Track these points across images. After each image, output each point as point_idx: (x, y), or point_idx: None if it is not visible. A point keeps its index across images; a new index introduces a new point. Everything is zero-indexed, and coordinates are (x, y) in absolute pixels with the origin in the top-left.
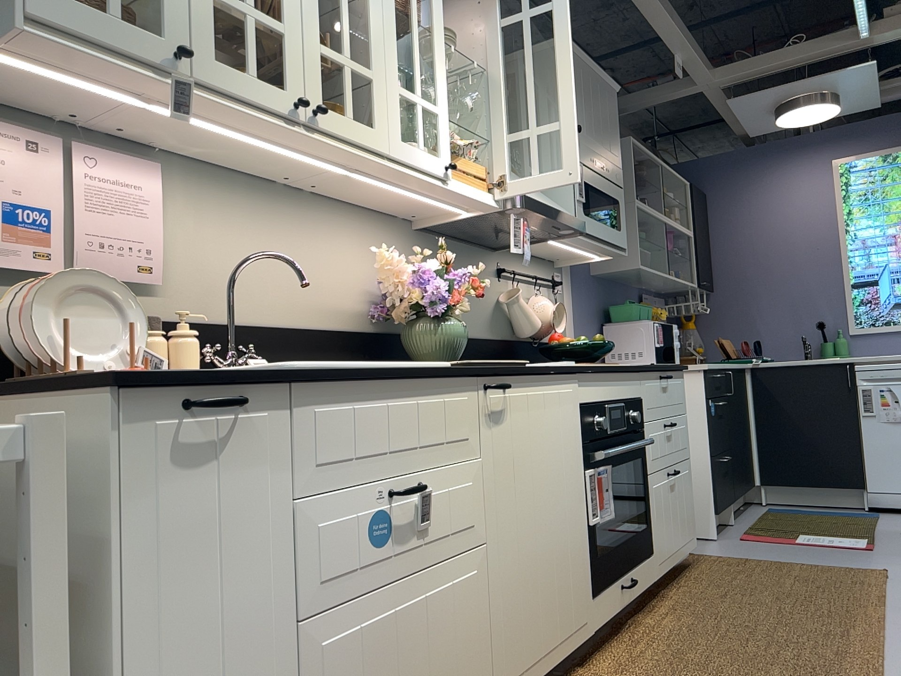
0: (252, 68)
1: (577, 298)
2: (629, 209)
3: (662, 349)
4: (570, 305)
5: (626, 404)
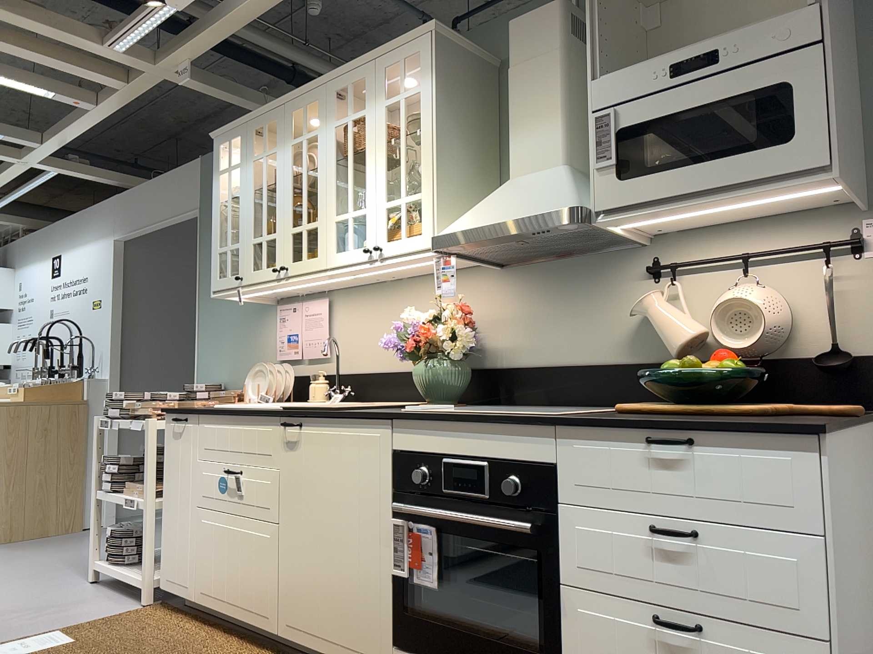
0: (263, 264)
1: None
2: None
3: None
4: None
5: (502, 467)
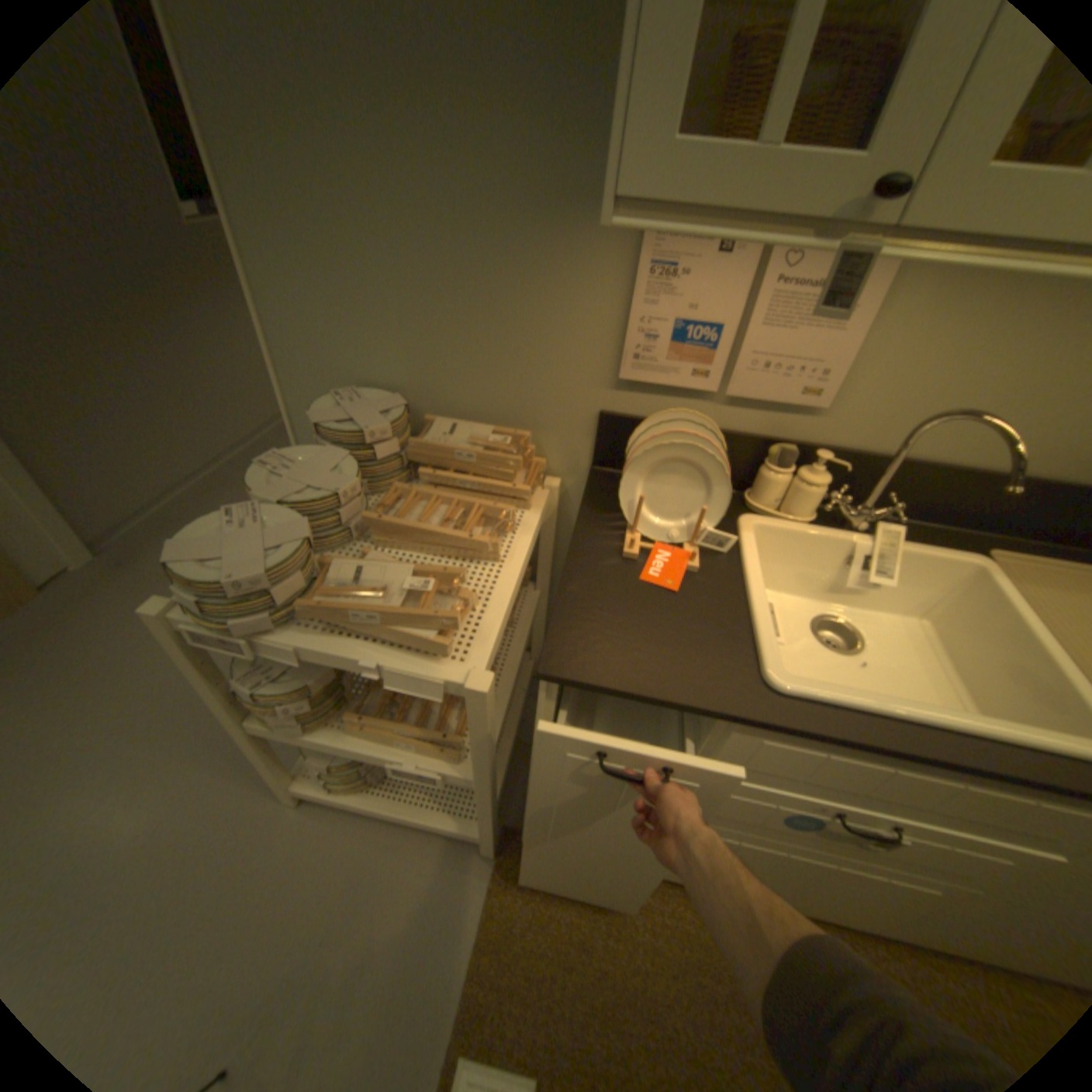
0: None
1: None
2: None
3: None
4: None
5: None
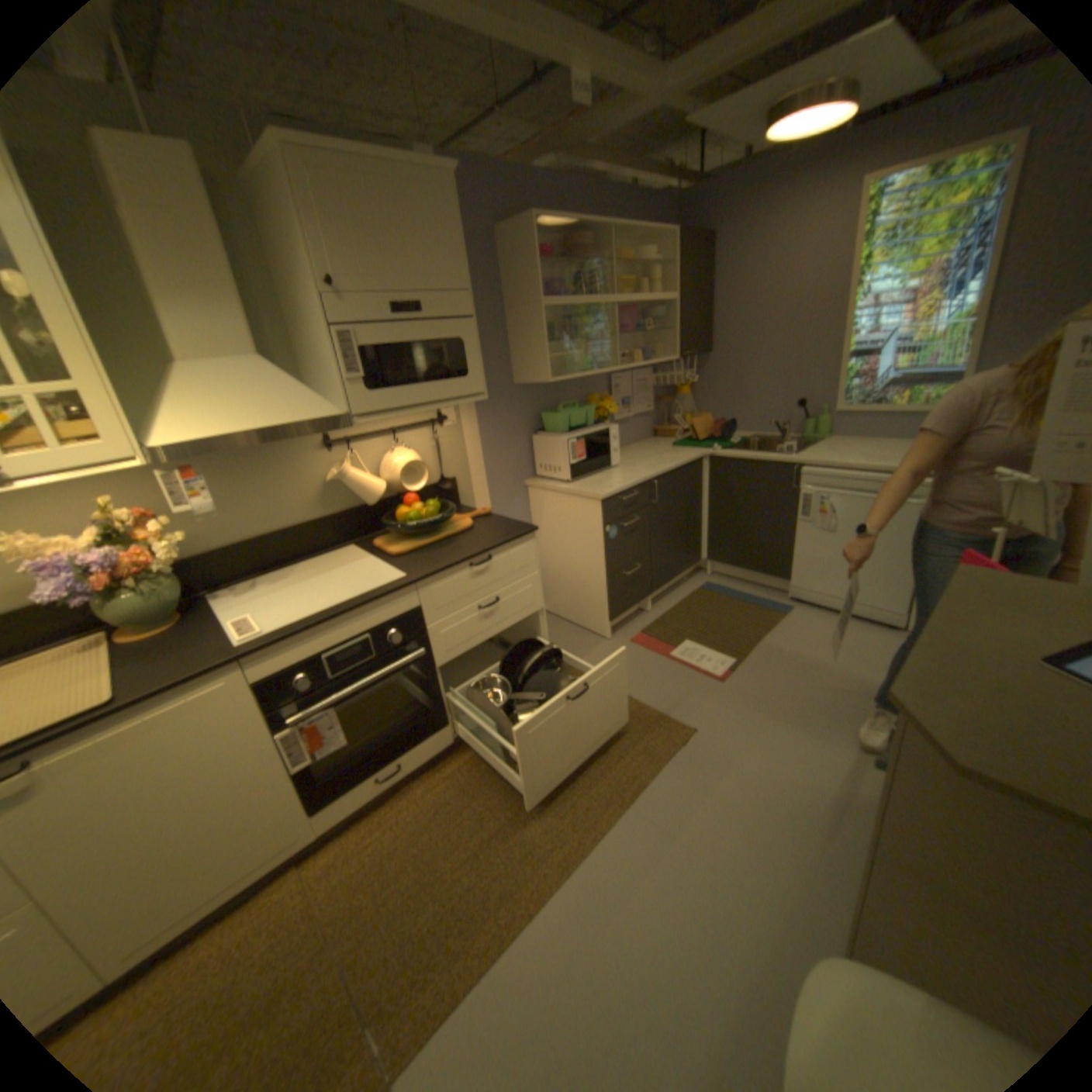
0: None
1: (483, 420)
2: (536, 310)
3: (580, 464)
4: (468, 433)
5: (379, 630)
